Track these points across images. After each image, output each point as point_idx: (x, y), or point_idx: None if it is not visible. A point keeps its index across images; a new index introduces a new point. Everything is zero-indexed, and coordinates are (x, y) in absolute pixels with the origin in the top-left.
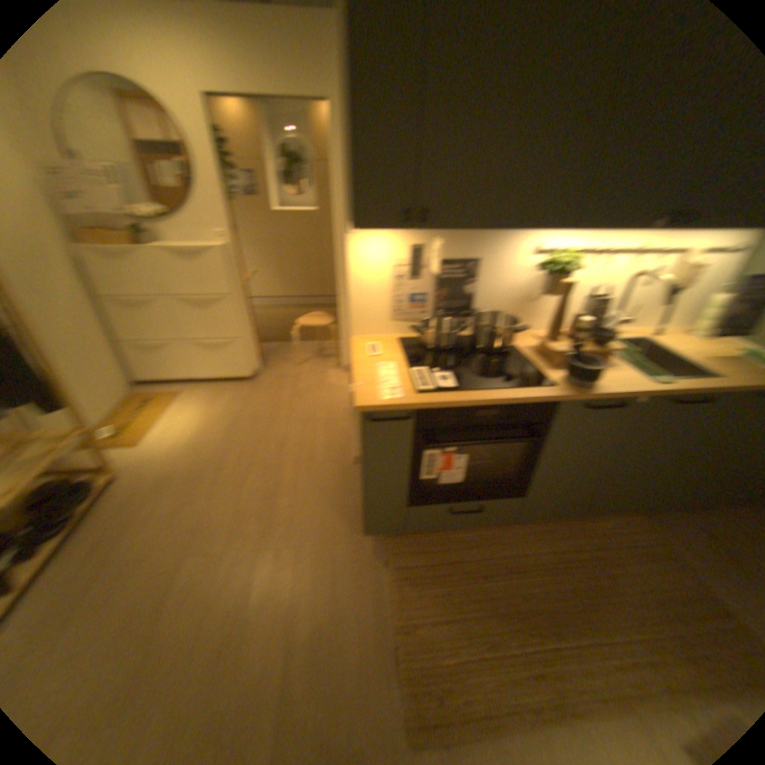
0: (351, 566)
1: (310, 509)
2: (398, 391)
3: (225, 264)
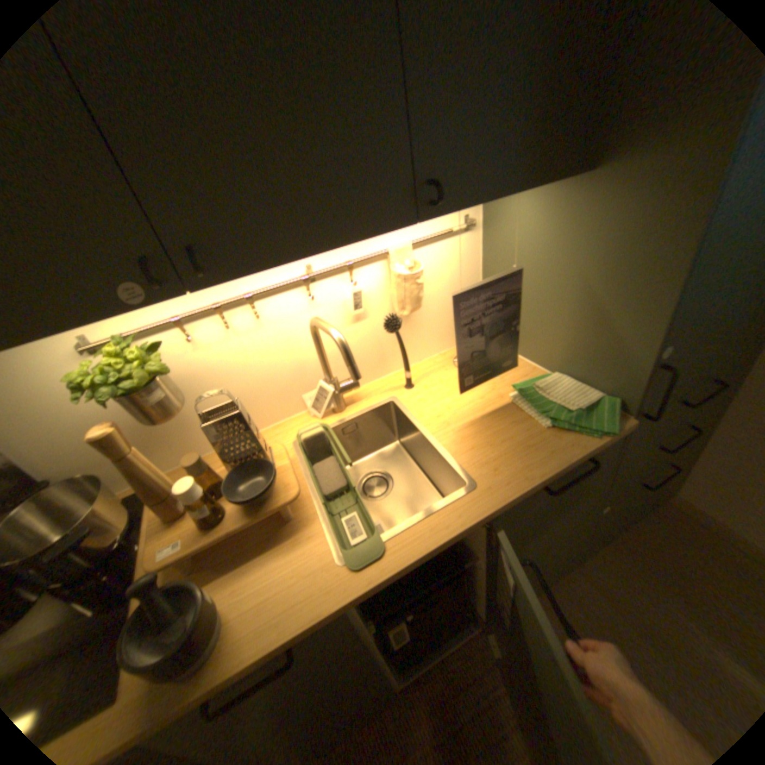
0: None
1: None
2: None
3: None
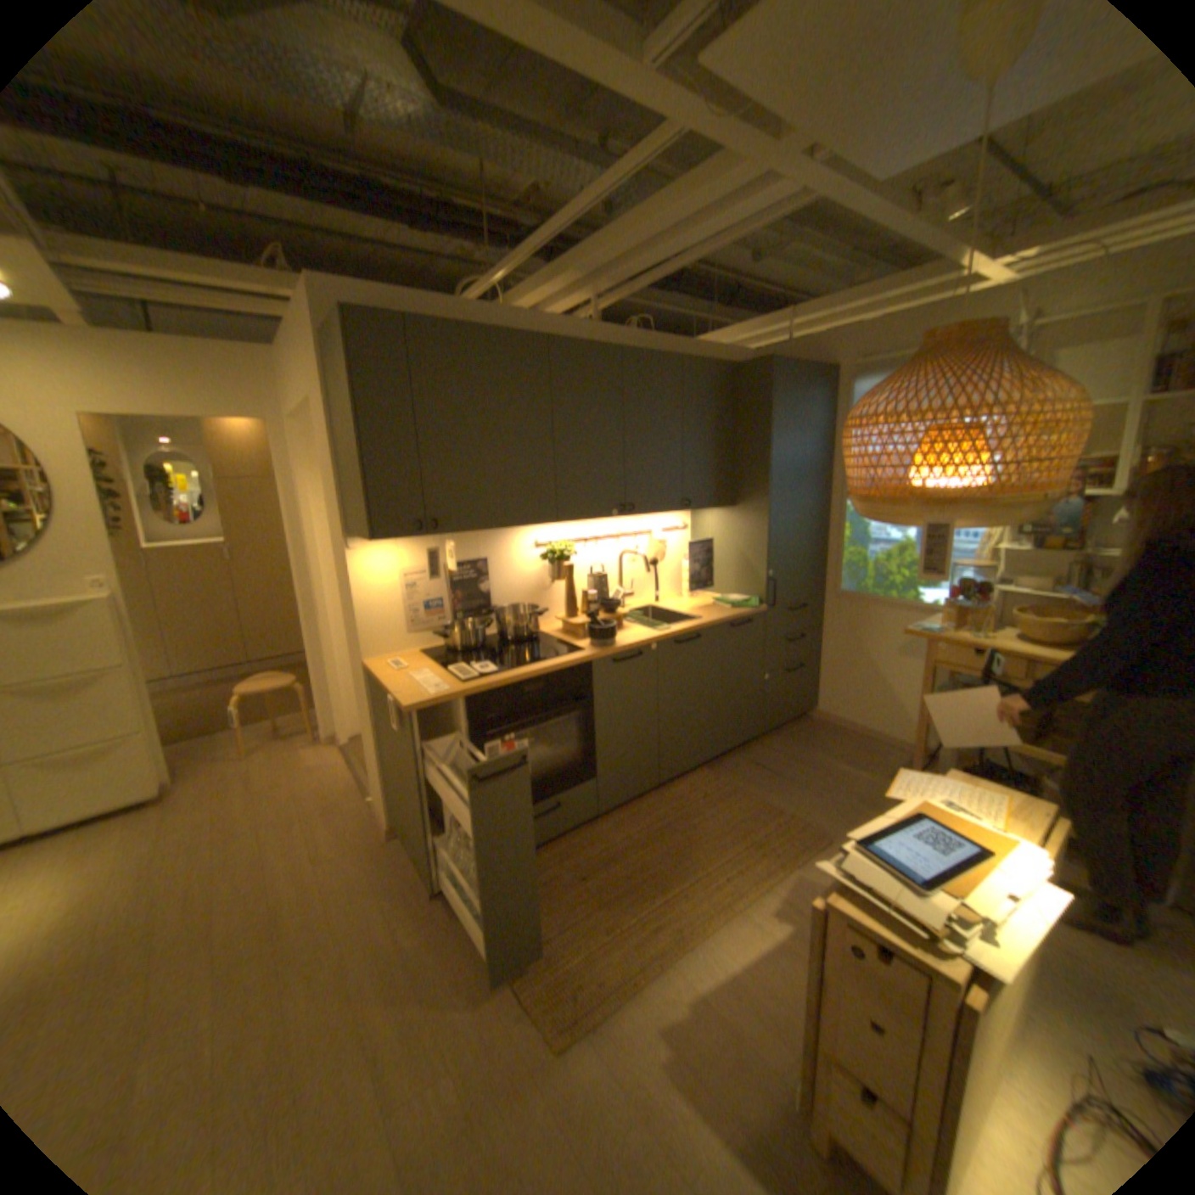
0: (427, 942)
1: (342, 914)
2: (445, 687)
3: (116, 623)
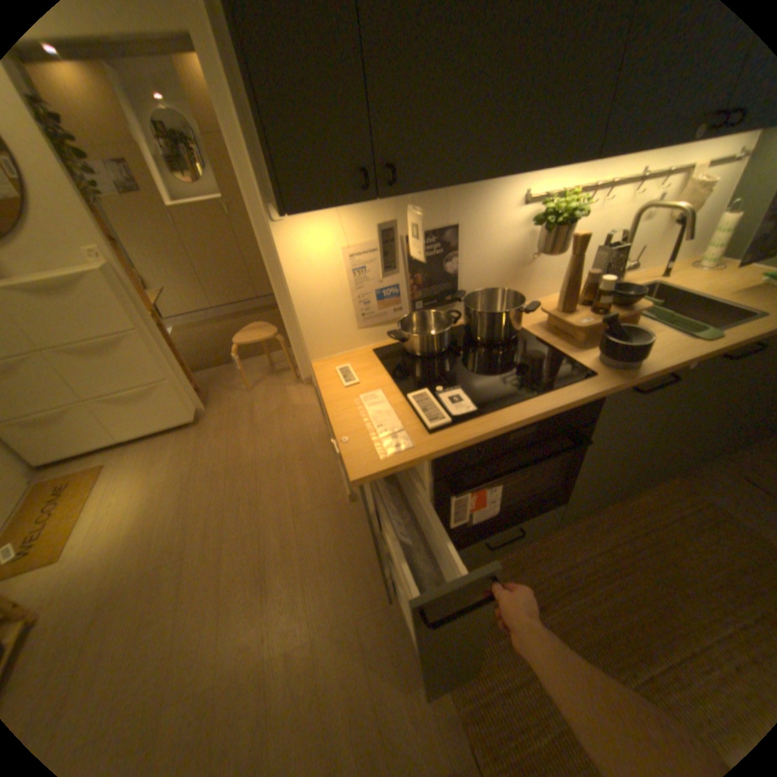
0: (386, 644)
1: (314, 580)
2: (405, 437)
3: (117, 290)
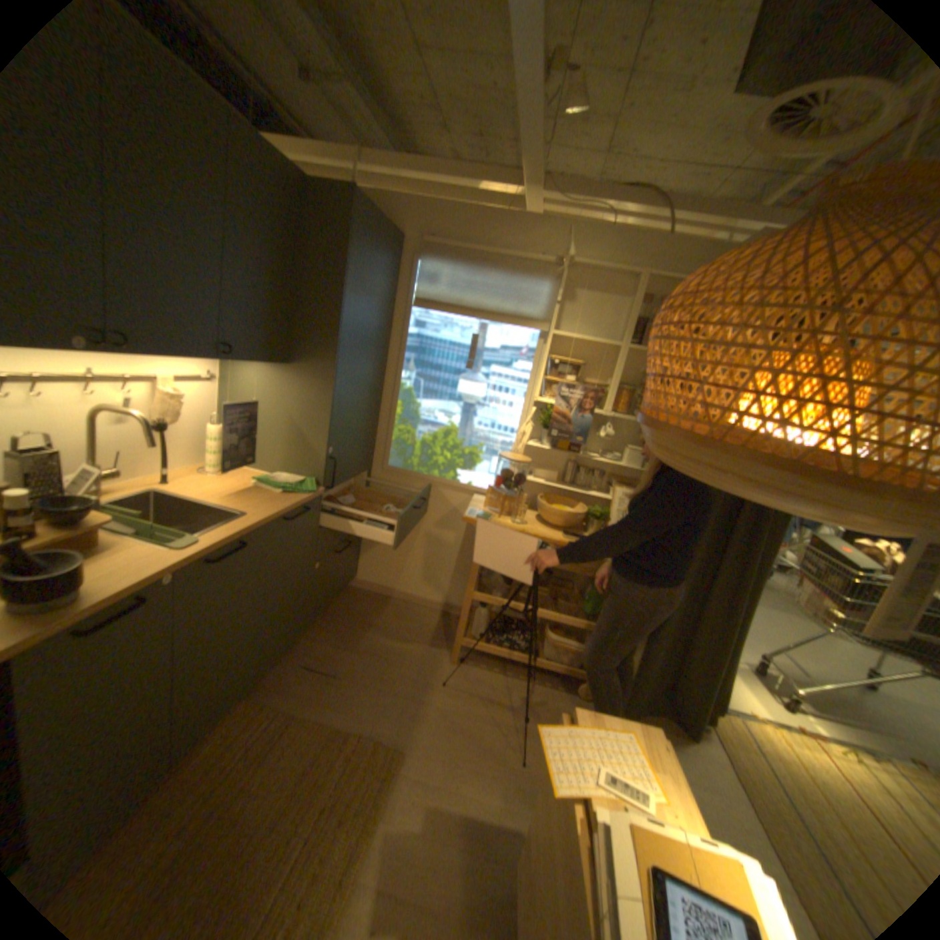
0: None
1: None
2: None
3: None
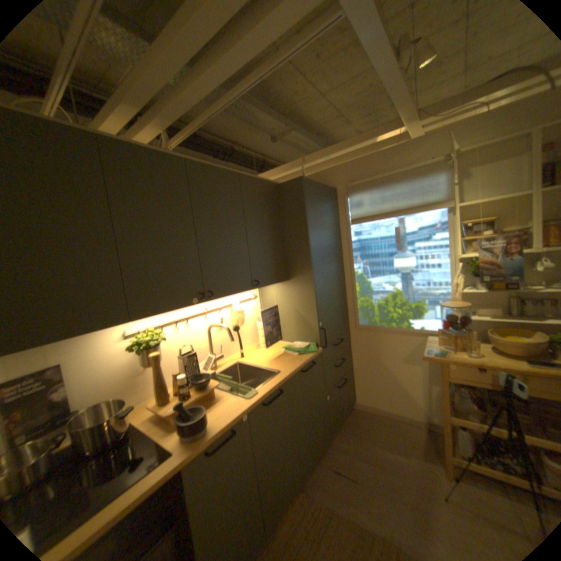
0: None
1: None
2: None
3: None
